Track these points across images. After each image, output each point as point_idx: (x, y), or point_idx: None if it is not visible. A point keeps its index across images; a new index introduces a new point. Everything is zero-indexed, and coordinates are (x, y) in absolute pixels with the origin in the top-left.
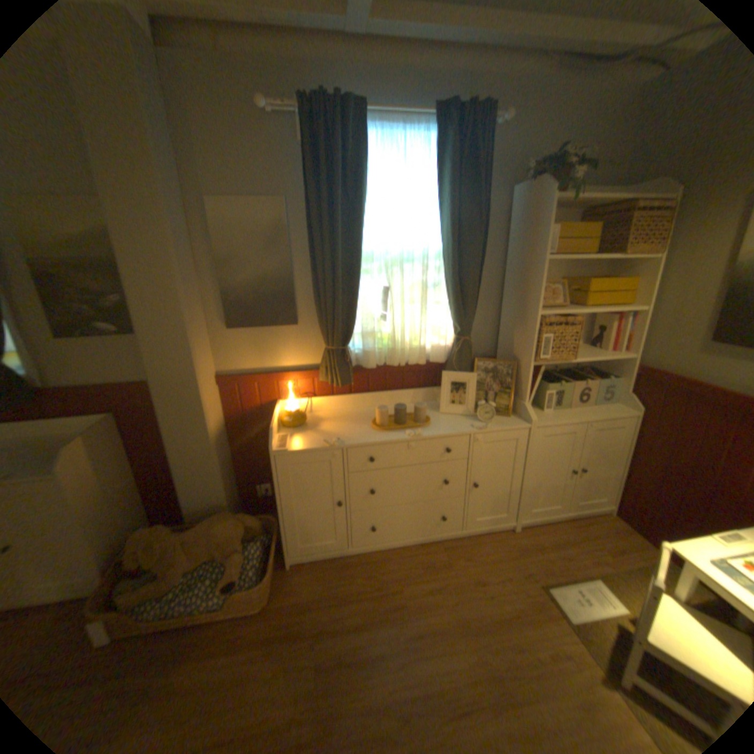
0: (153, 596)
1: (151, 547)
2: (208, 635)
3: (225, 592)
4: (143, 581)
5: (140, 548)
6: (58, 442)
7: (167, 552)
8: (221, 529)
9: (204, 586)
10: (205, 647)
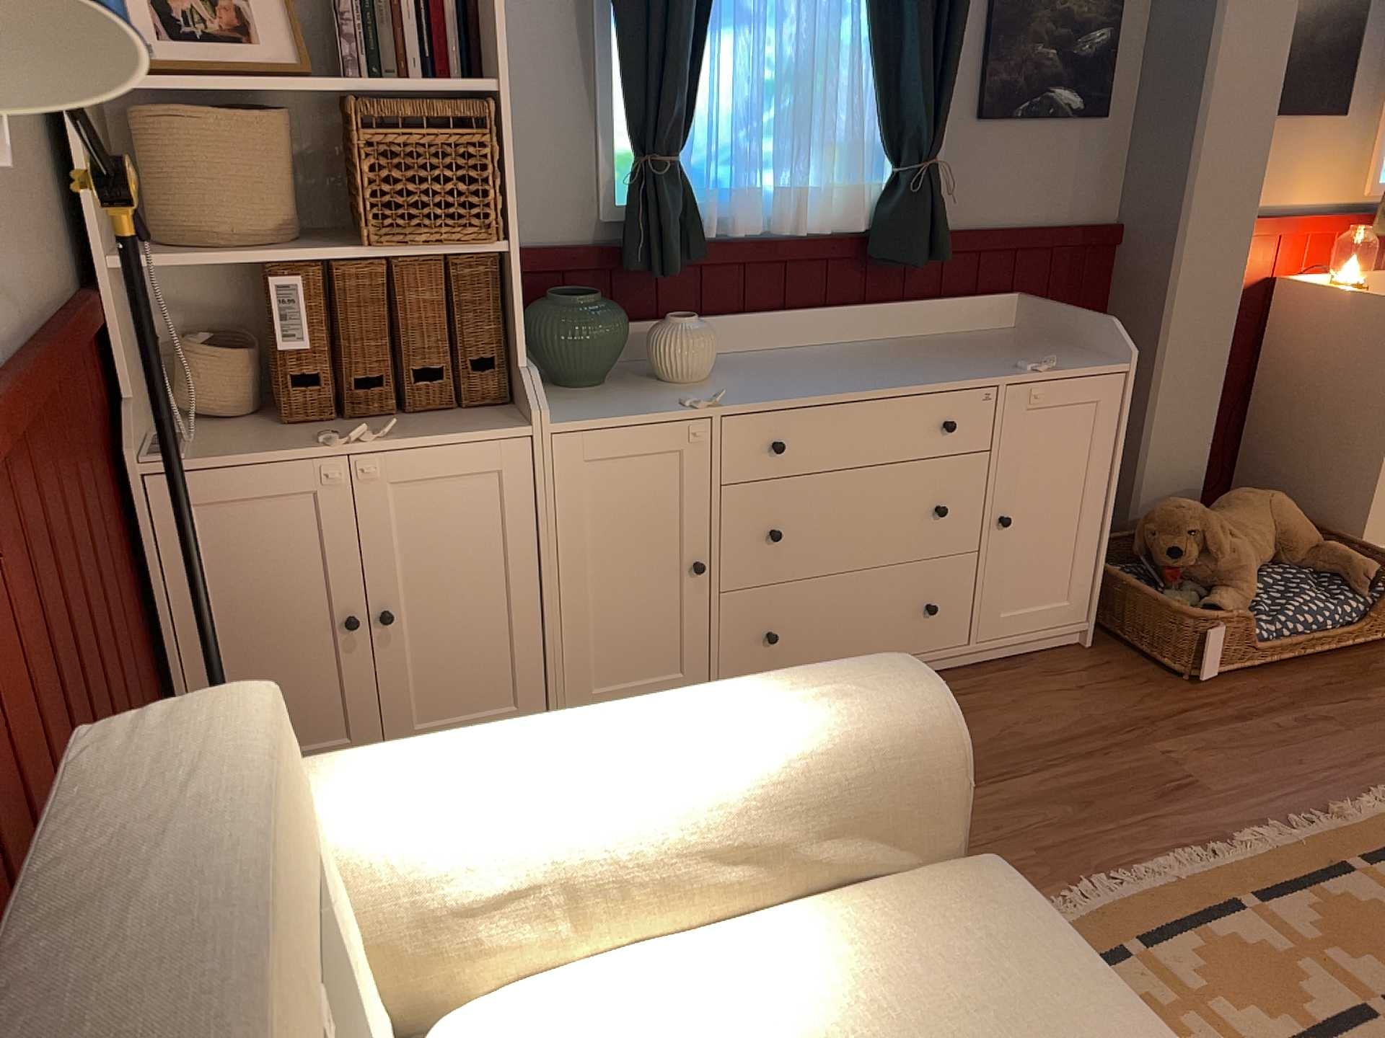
0: (1236, 608)
1: (1216, 522)
2: (1347, 663)
3: (1377, 582)
4: (1195, 590)
5: (1202, 522)
6: (972, 341)
7: (1224, 537)
8: (1285, 502)
9: (1314, 587)
10: (1366, 673)
